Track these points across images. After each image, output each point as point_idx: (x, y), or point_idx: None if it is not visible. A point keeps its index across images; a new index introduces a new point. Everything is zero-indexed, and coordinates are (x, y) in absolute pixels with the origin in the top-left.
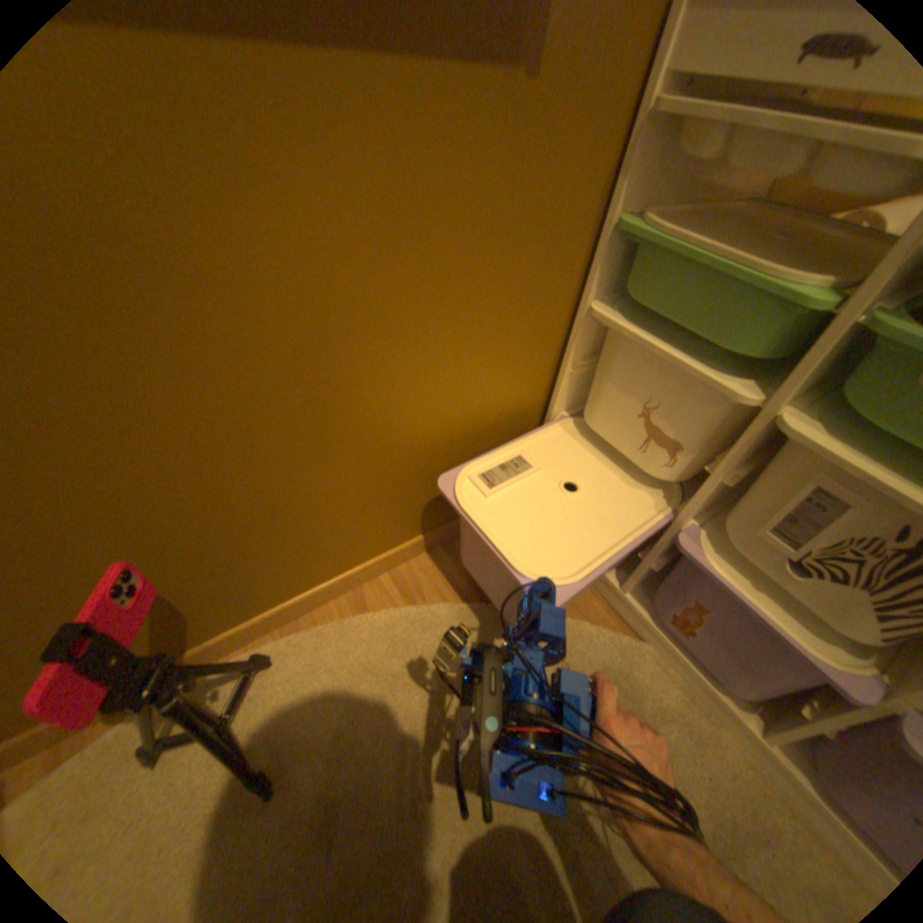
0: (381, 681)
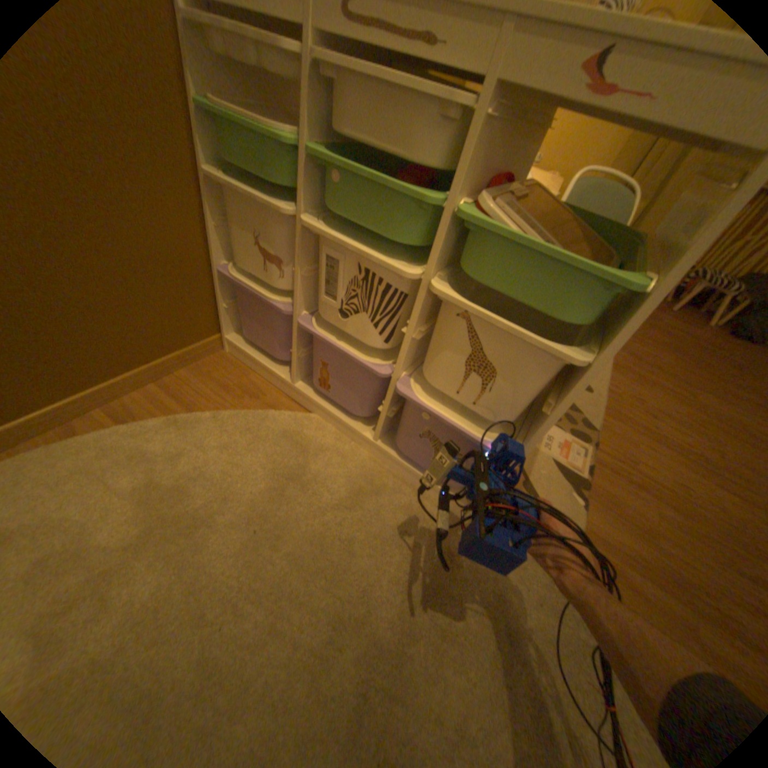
0: (89, 476)
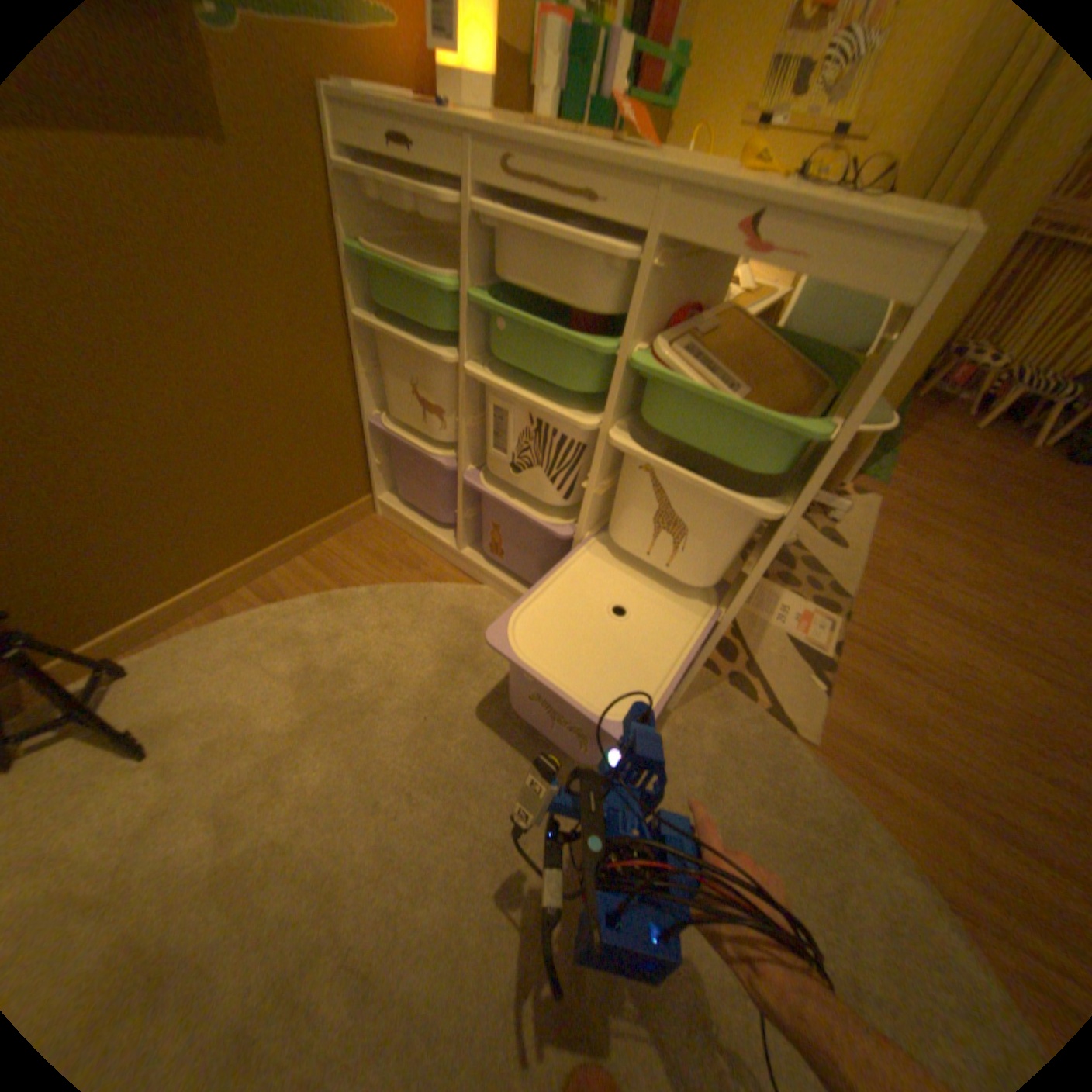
0: (244, 660)
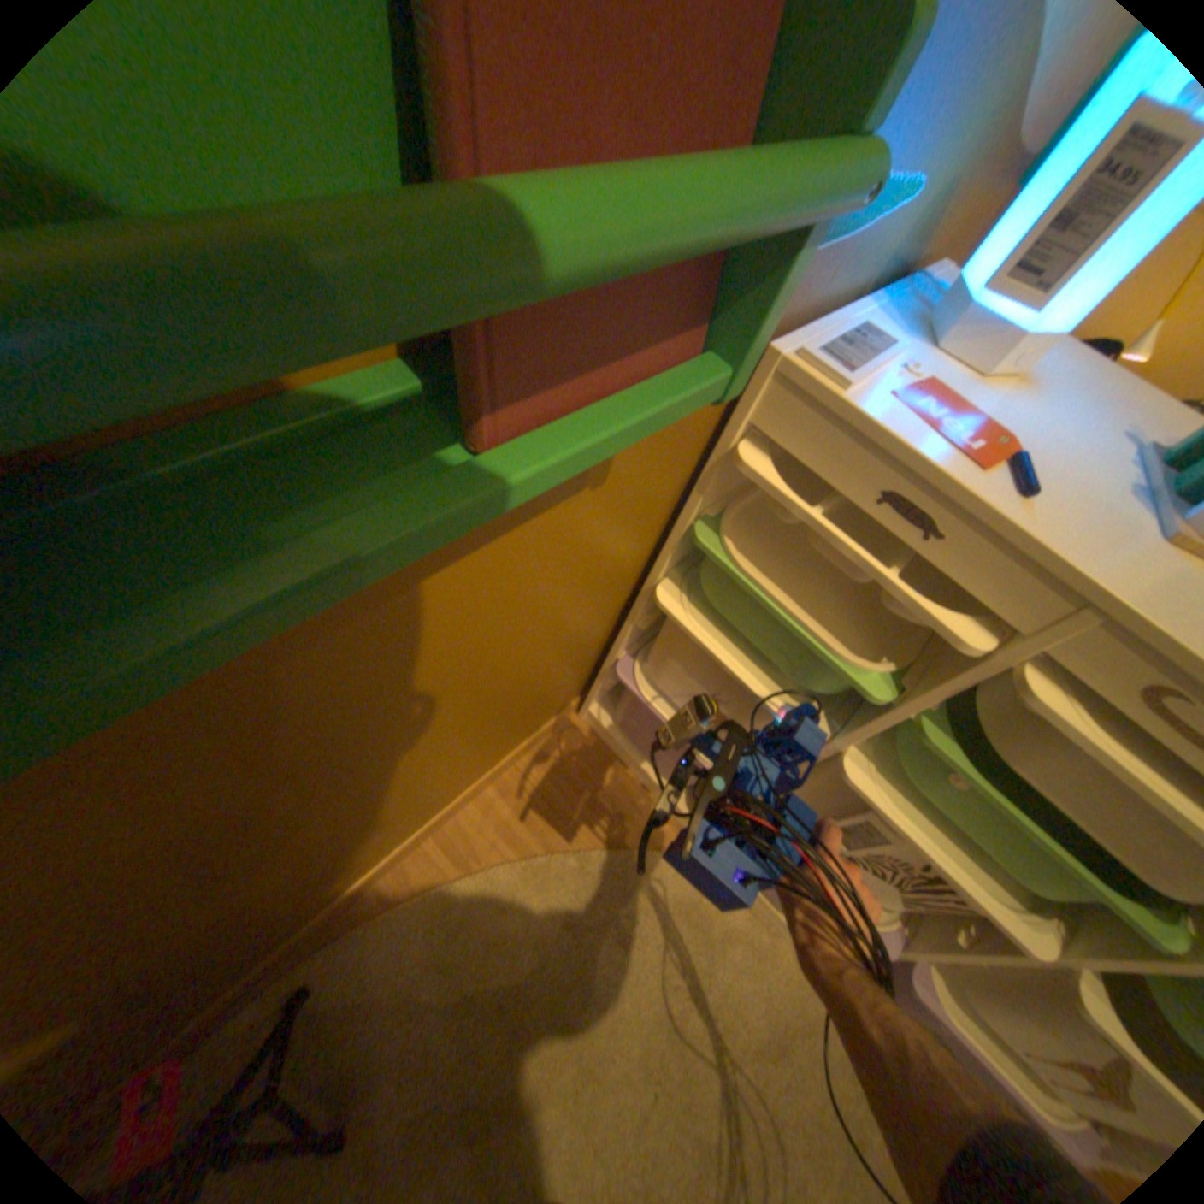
0: (445, 980)
